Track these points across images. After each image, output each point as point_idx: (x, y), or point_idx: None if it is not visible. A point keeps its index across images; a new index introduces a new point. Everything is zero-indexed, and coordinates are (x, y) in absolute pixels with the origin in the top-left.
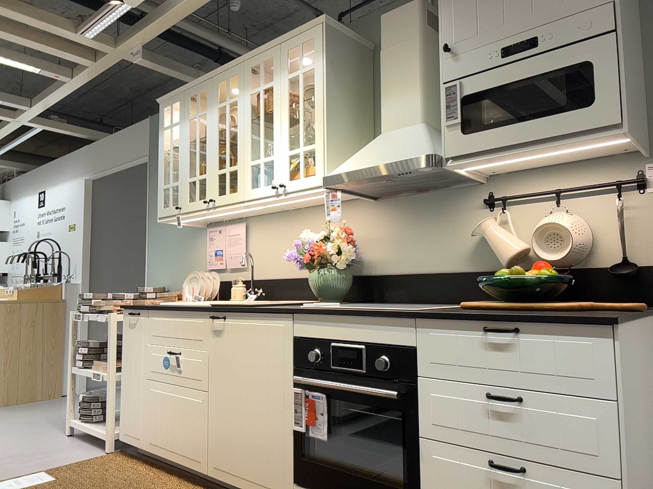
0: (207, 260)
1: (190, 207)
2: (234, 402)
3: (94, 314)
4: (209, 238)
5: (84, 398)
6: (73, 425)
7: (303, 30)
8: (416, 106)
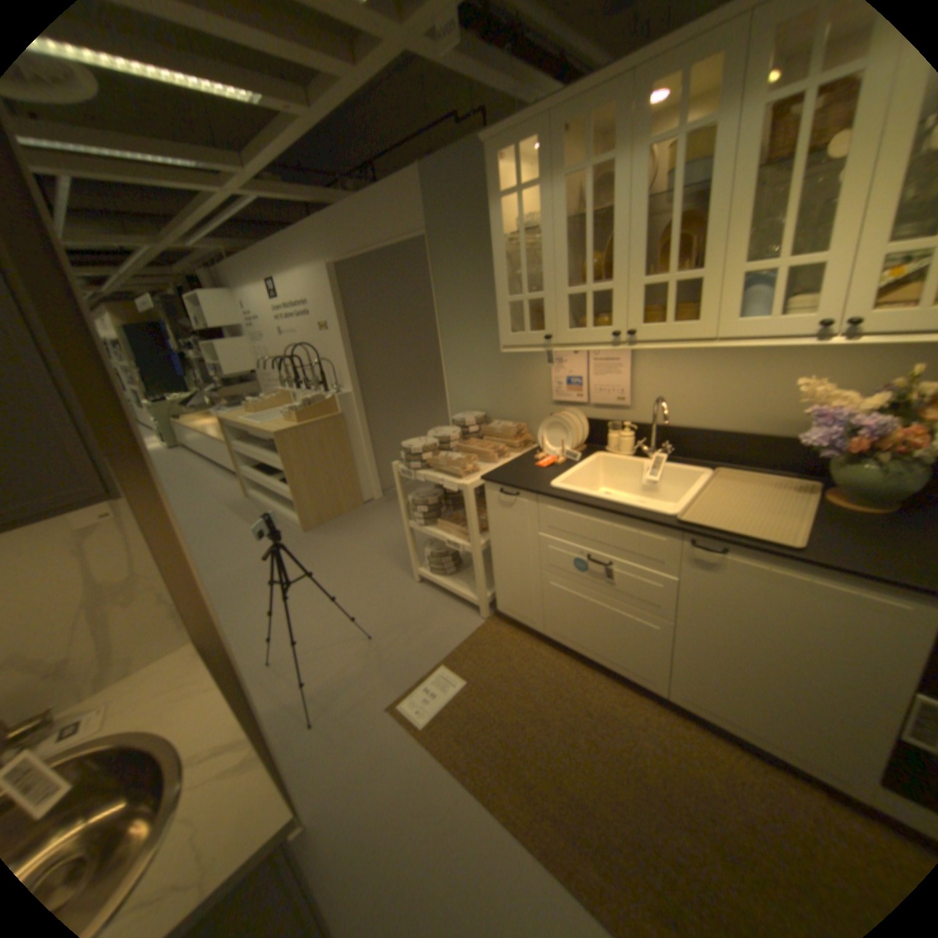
0: (554, 389)
1: (573, 337)
2: (740, 656)
3: (426, 471)
4: (555, 359)
5: (432, 555)
6: (423, 576)
7: None
8: None
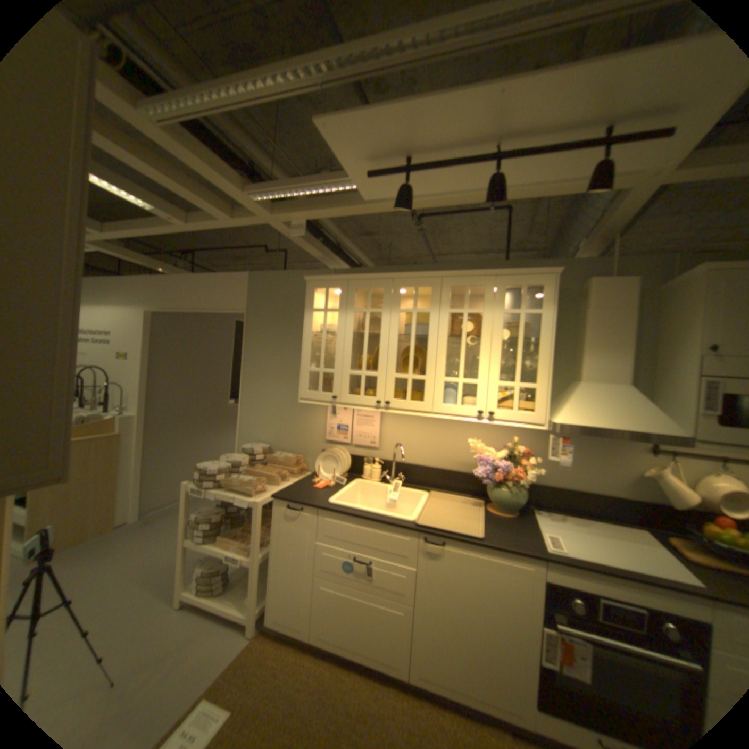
0: (328, 431)
1: (351, 400)
2: (455, 625)
3: (217, 490)
4: (331, 411)
5: (202, 575)
6: (186, 601)
7: (530, 271)
8: (628, 369)
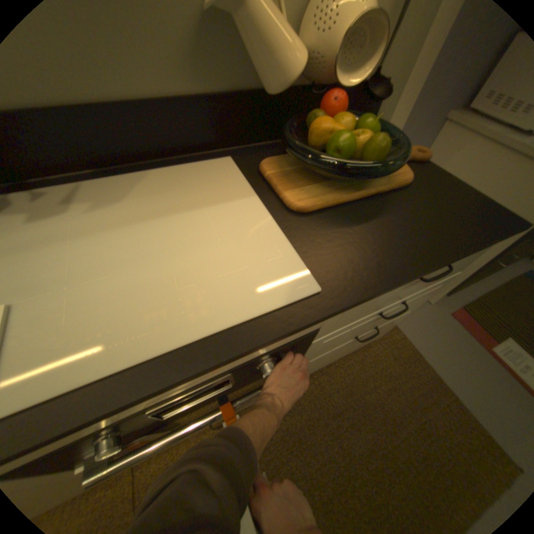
0: None
1: None
2: None
3: None
4: None
5: None
6: None
7: None
8: None
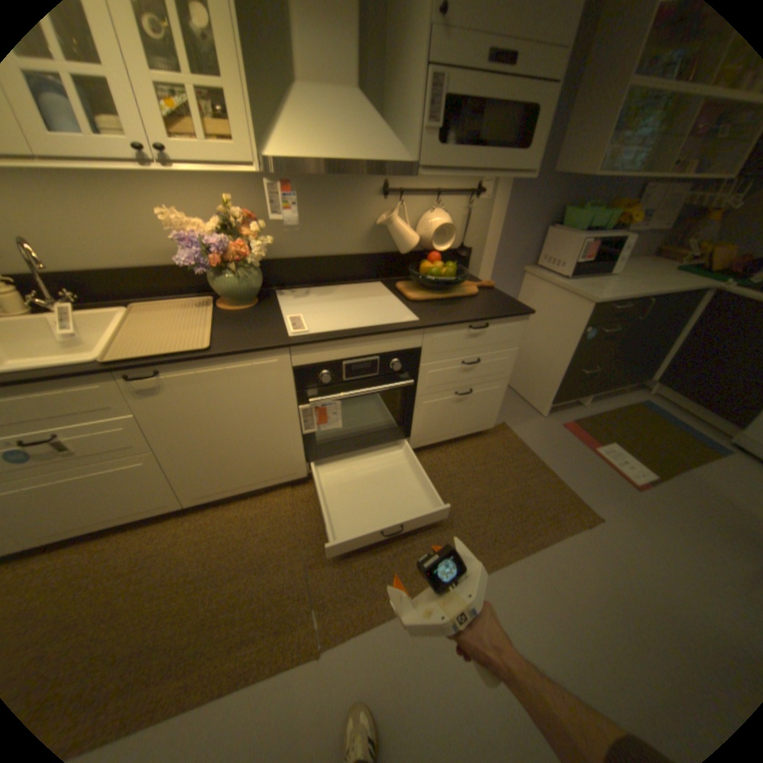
0: None
1: None
2: (210, 444)
3: None
4: None
5: None
6: None
7: None
8: (352, 57)
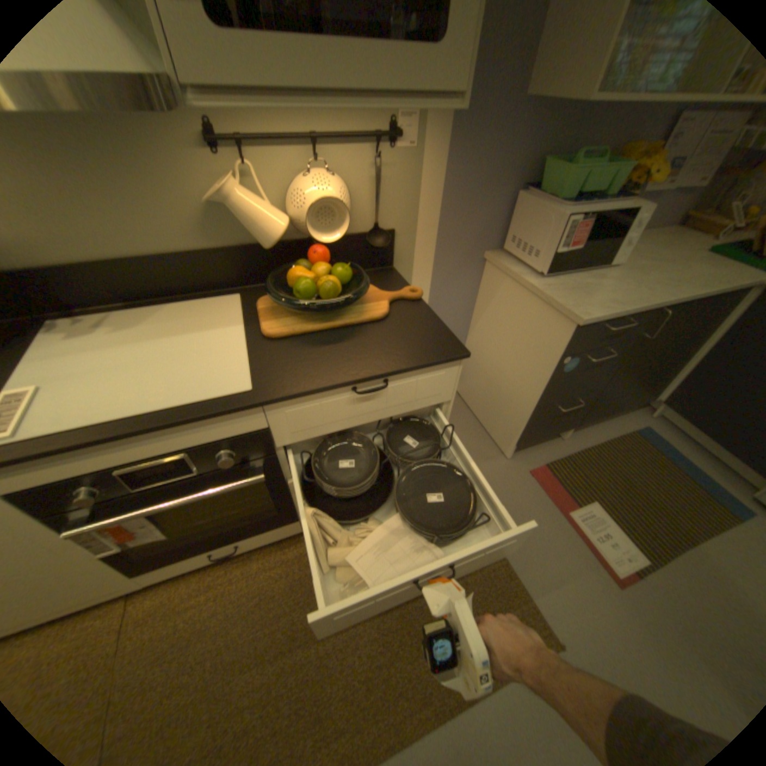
0: None
1: None
2: None
3: None
4: None
5: None
6: None
7: None
8: None
